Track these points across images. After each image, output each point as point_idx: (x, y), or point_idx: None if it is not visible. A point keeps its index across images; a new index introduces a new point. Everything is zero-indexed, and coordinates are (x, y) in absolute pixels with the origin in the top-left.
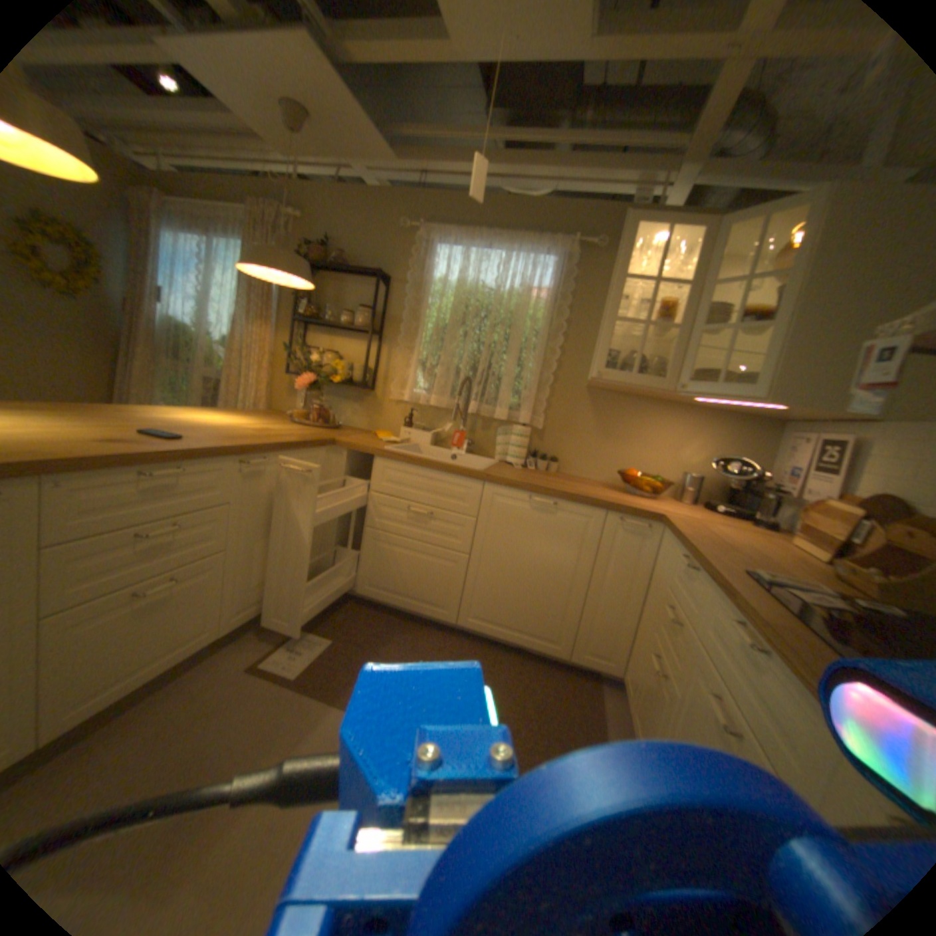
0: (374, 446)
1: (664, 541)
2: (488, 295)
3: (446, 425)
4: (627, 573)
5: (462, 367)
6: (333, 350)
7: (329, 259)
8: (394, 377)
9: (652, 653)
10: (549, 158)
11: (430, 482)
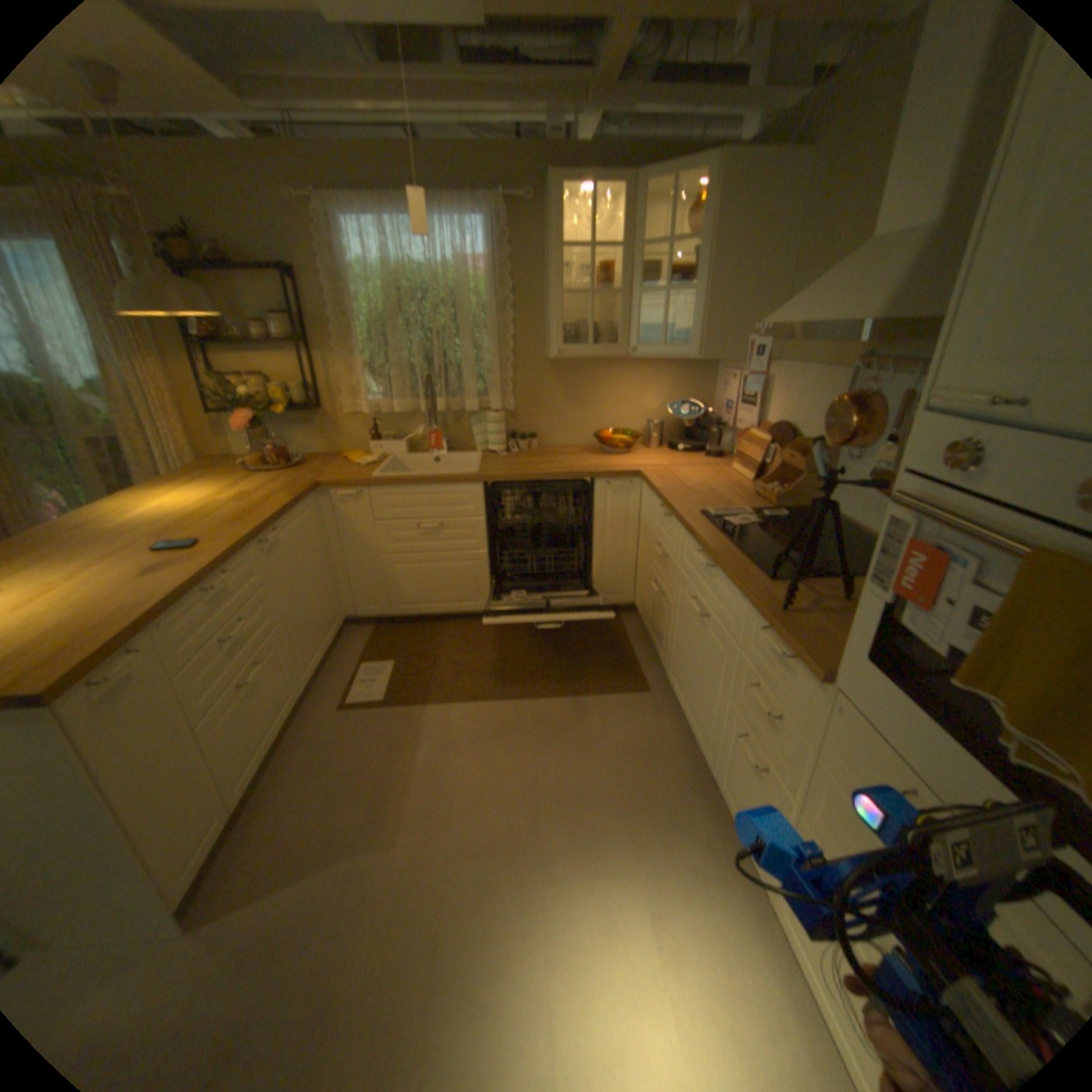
0: (359, 476)
1: (642, 492)
2: (418, 273)
3: (415, 428)
4: (619, 525)
5: (414, 361)
6: (250, 370)
7: (197, 253)
8: (340, 389)
9: (650, 579)
10: (442, 92)
11: (431, 497)
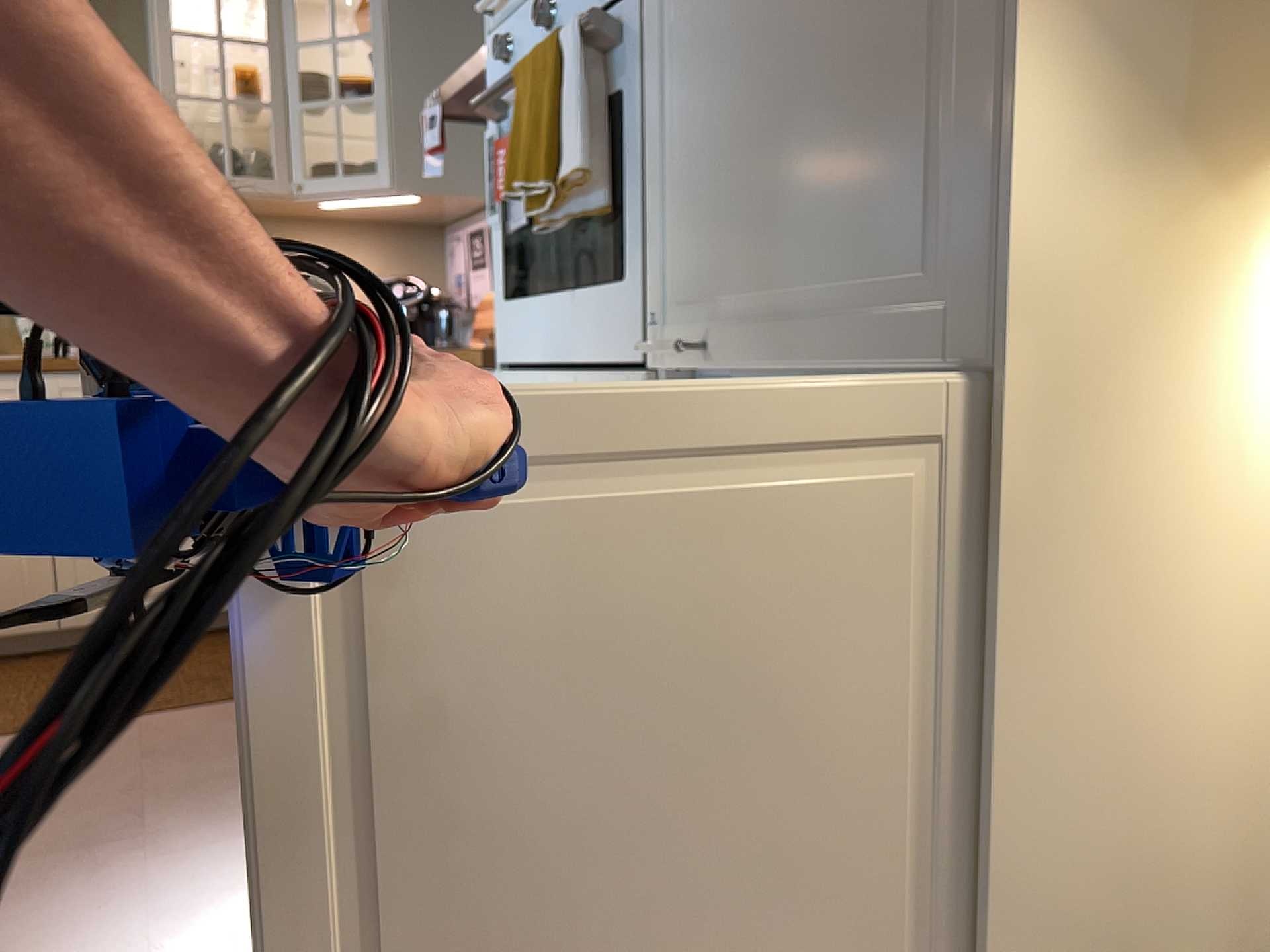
0: None
1: None
2: None
3: None
4: None
5: None
6: None
7: None
8: None
9: None
10: None
11: None
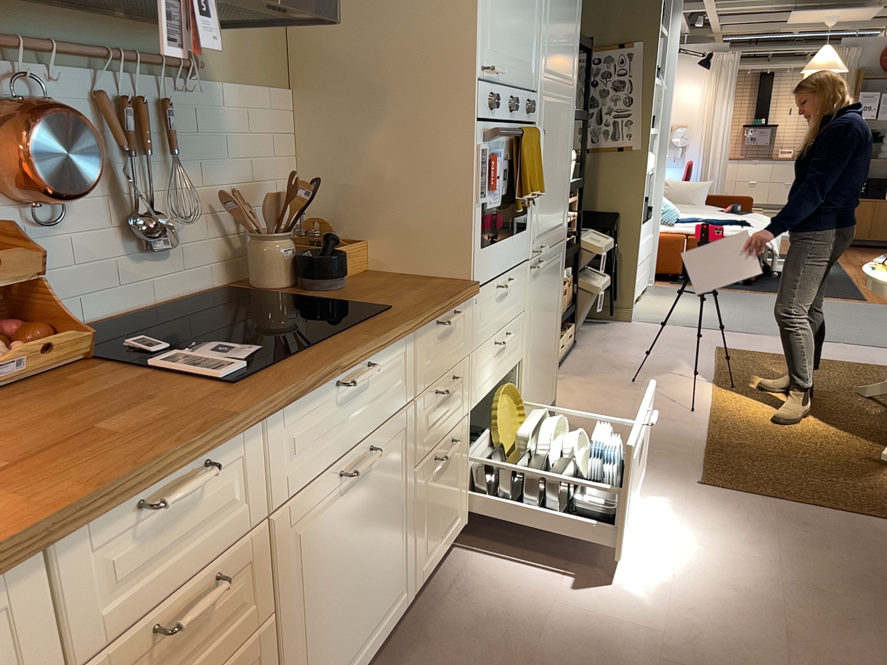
0: None
1: None
2: None
3: None
4: None
5: None
6: None
7: None
8: None
9: None
10: None
11: None
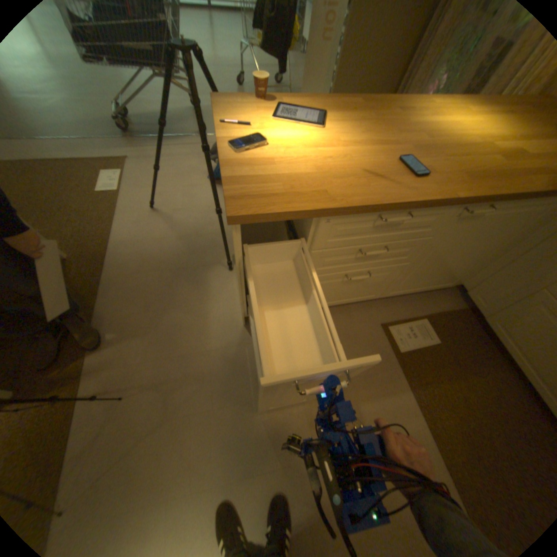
0: None
1: None
2: None
3: None
4: None
5: None
6: None
7: None
8: None
9: None
10: None
11: None
